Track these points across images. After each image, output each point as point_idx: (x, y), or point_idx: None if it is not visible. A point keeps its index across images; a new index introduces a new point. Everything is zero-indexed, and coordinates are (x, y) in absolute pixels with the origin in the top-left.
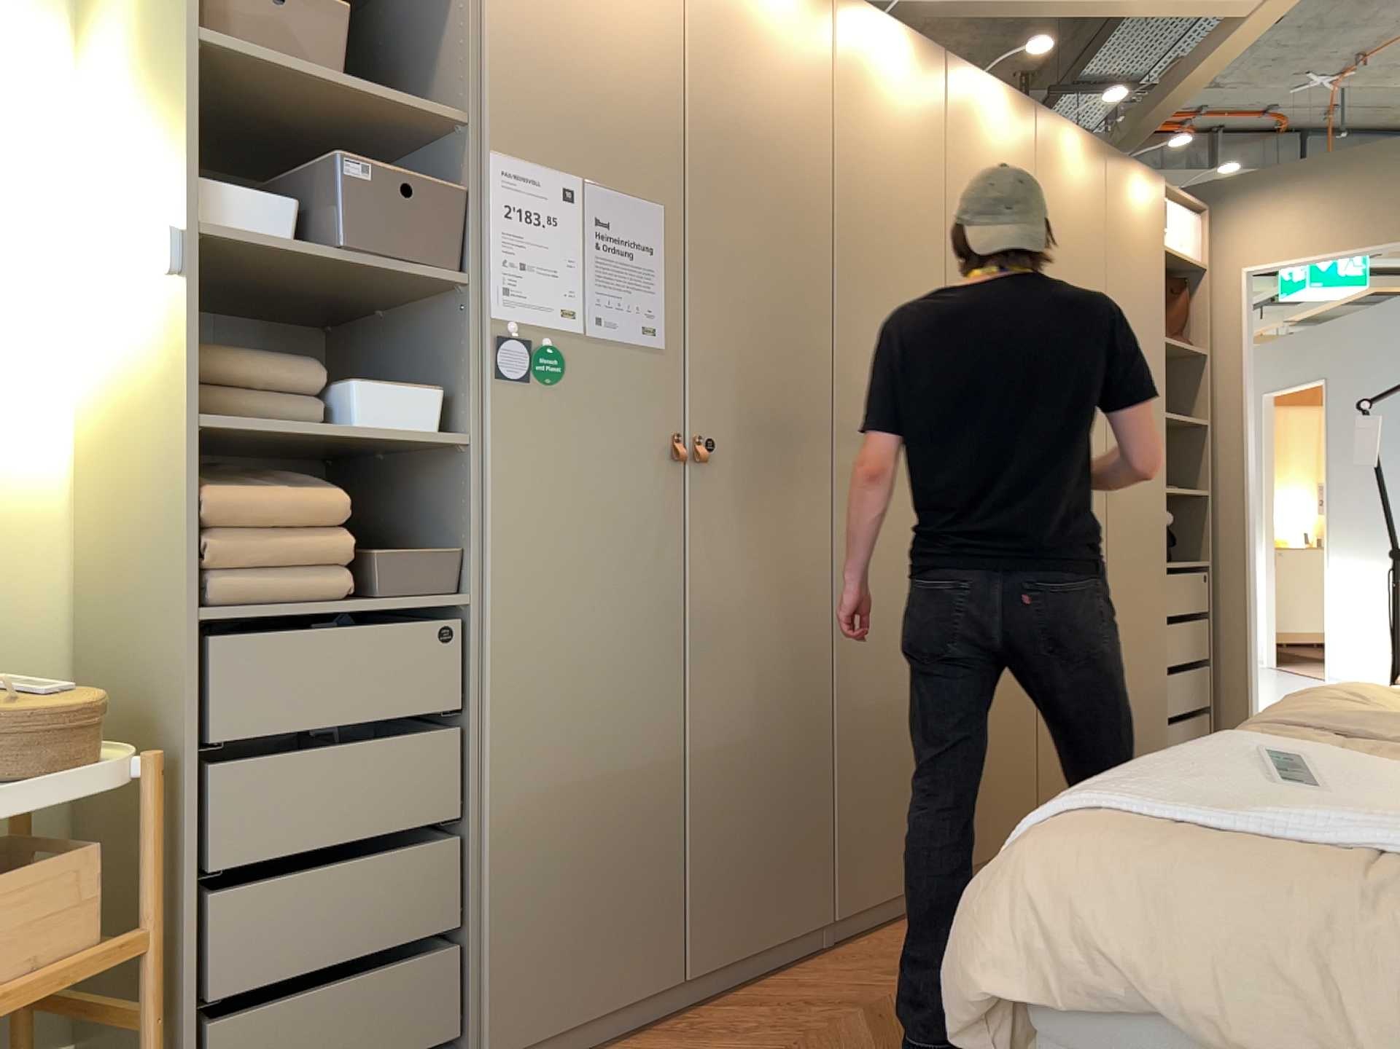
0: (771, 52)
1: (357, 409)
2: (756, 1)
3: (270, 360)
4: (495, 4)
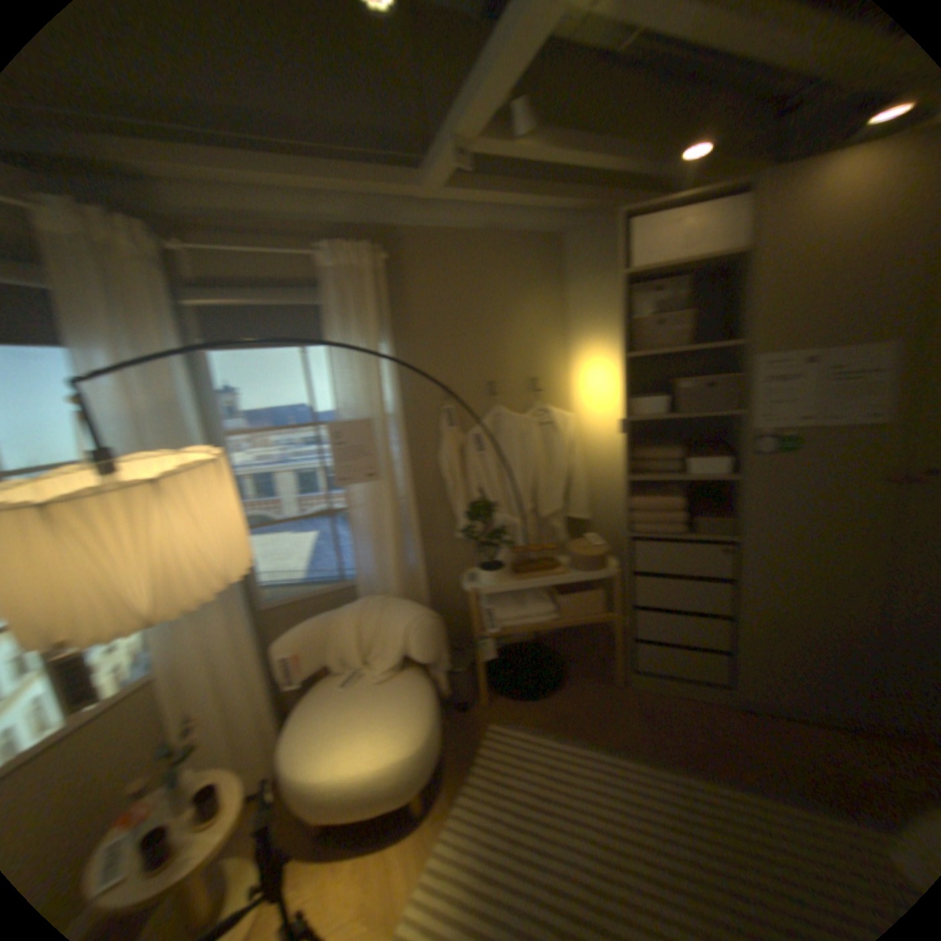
0: None
1: (693, 468)
2: None
3: (663, 450)
4: (765, 282)
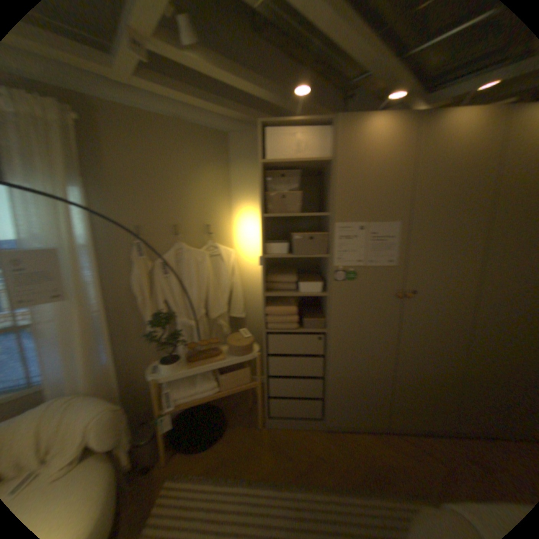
0: (463, 150)
1: (302, 288)
2: (457, 133)
3: (286, 276)
4: (340, 180)
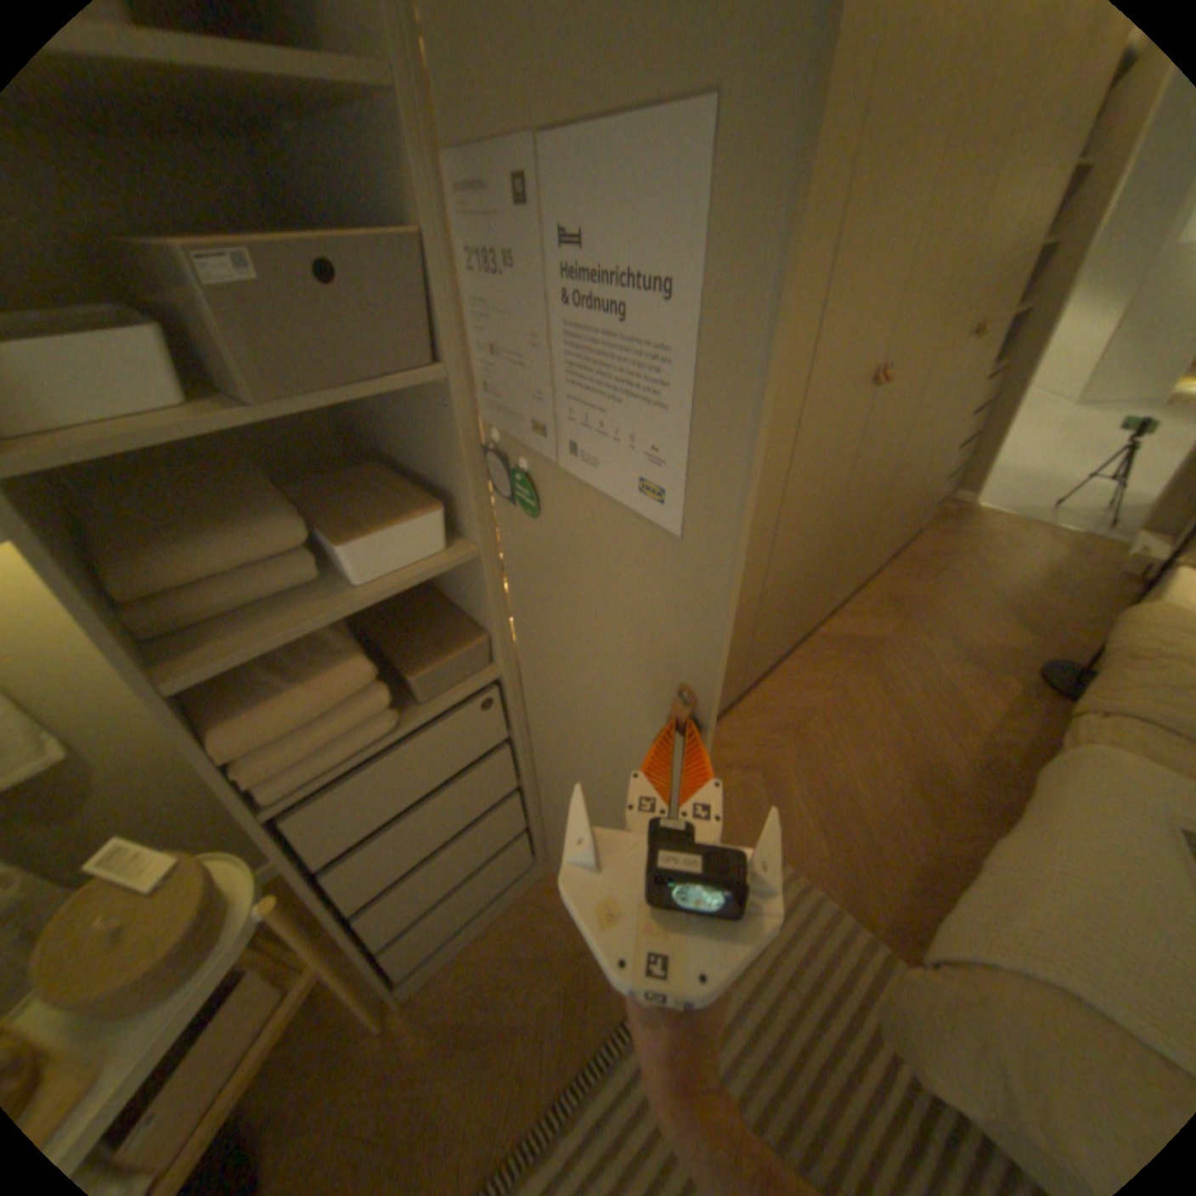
0: None
1: (355, 566)
2: None
3: (231, 537)
4: None
